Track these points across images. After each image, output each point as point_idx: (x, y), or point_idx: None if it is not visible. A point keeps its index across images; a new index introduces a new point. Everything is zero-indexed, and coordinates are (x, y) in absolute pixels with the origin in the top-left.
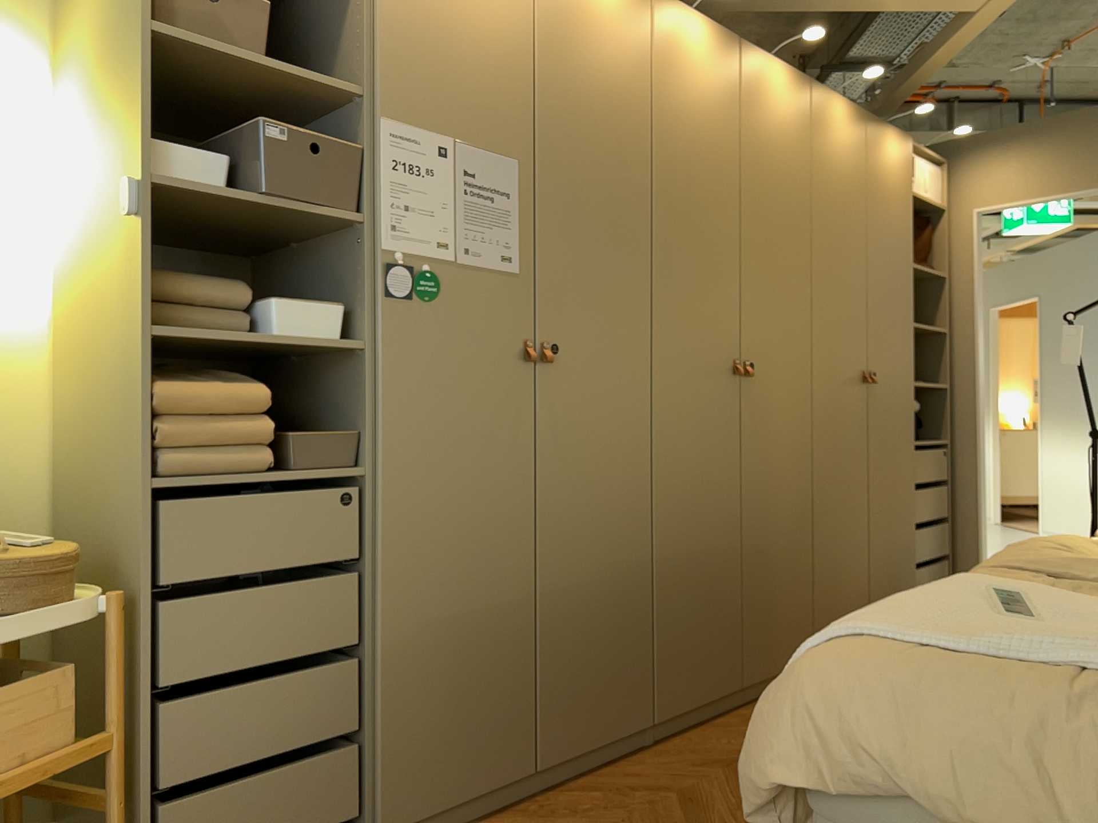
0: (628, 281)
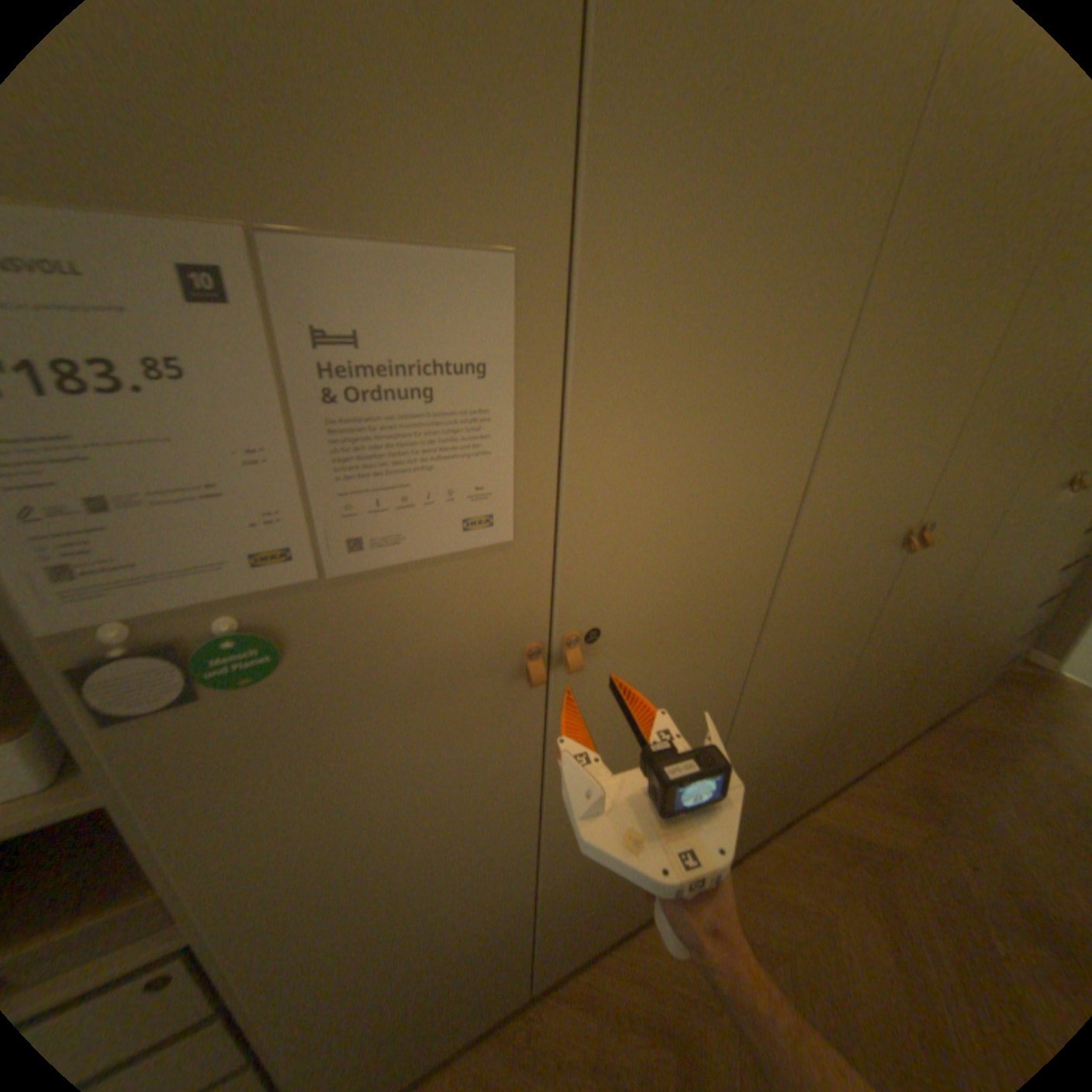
0: (760, 478)
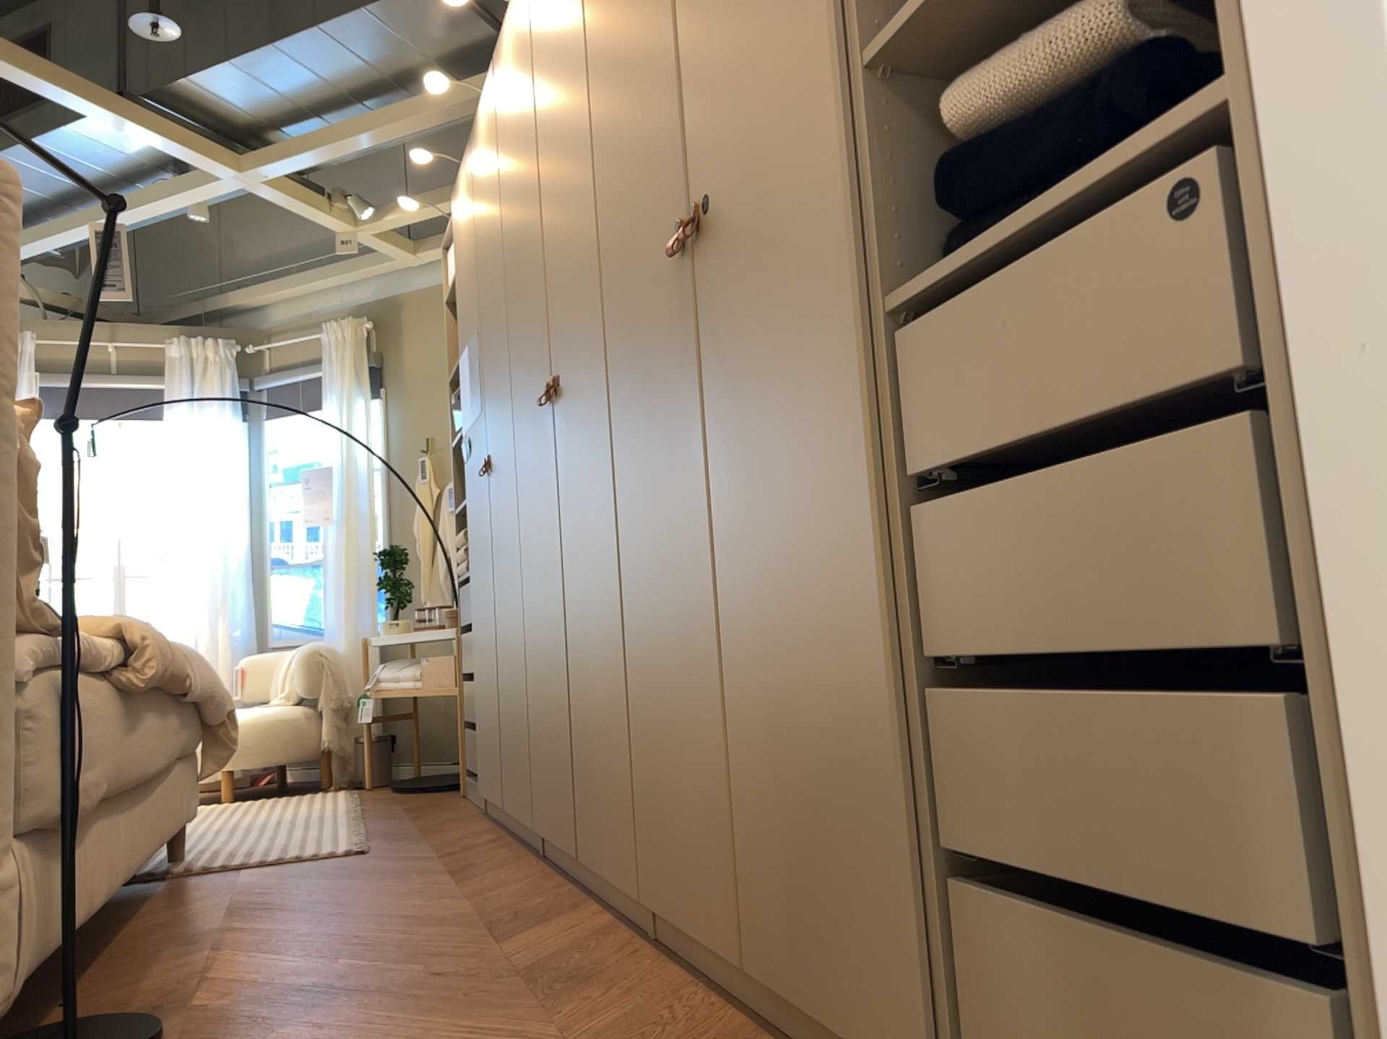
0: (508, 372)
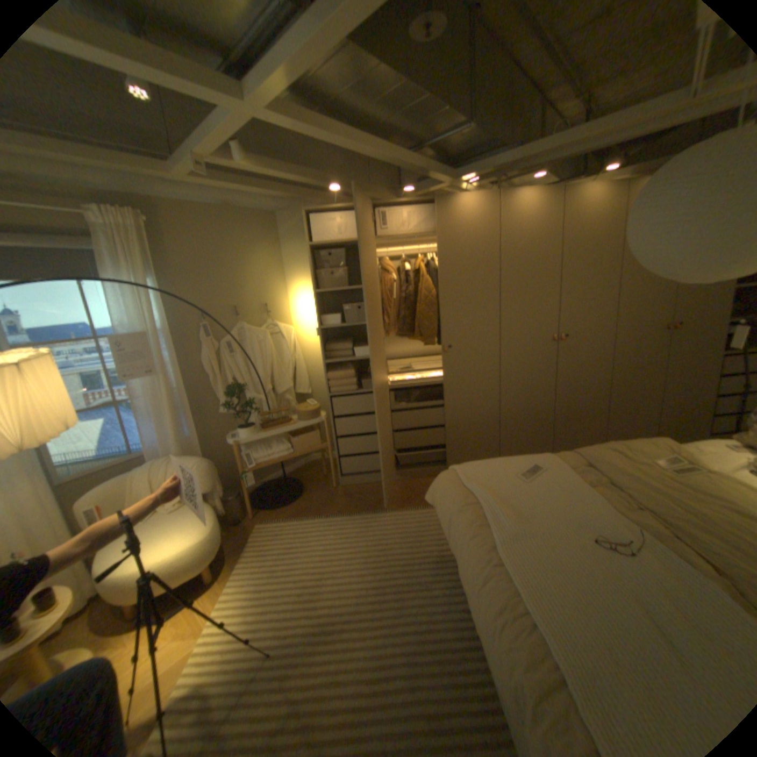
0: (483, 318)
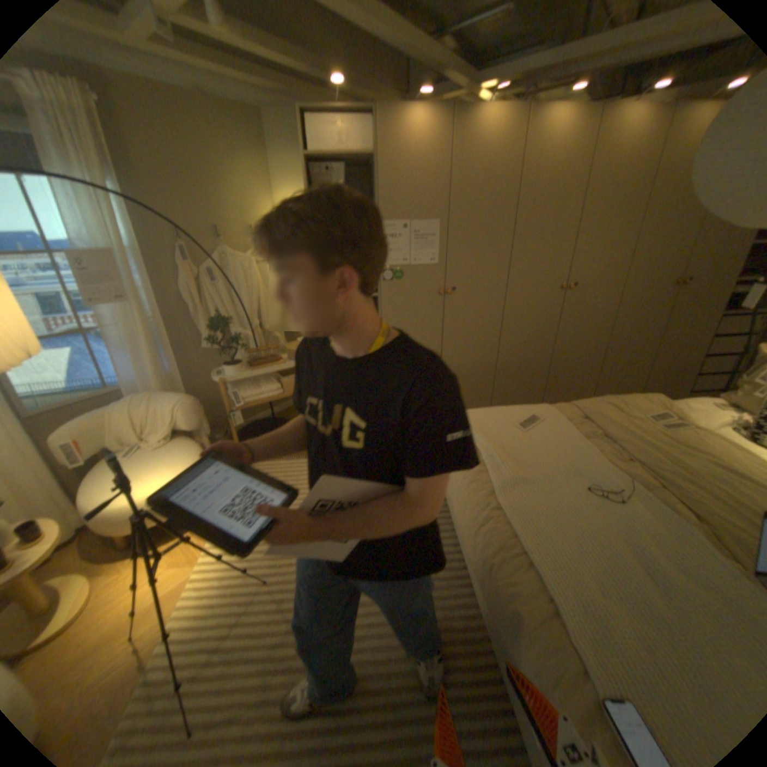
0: (493, 259)
